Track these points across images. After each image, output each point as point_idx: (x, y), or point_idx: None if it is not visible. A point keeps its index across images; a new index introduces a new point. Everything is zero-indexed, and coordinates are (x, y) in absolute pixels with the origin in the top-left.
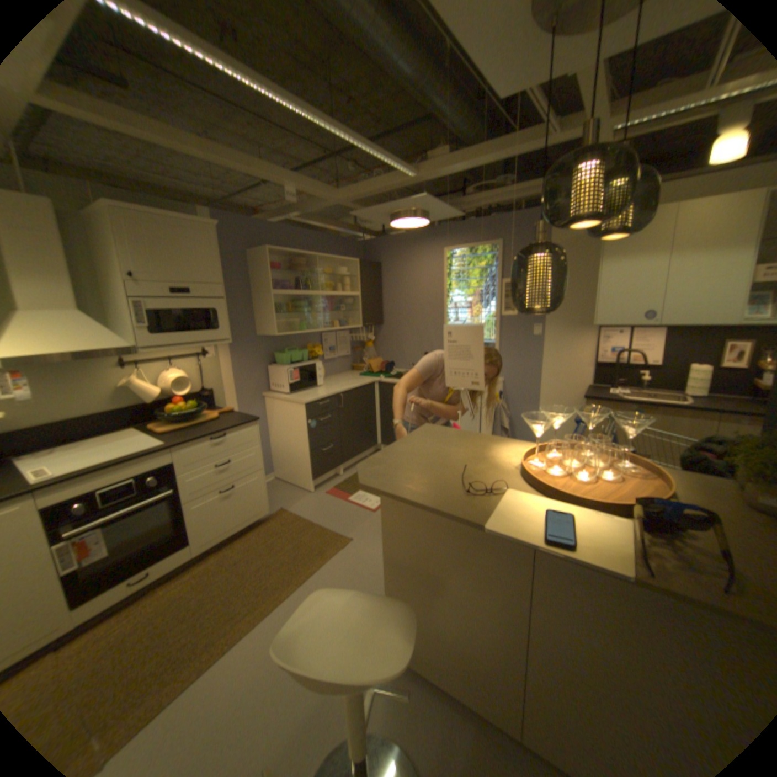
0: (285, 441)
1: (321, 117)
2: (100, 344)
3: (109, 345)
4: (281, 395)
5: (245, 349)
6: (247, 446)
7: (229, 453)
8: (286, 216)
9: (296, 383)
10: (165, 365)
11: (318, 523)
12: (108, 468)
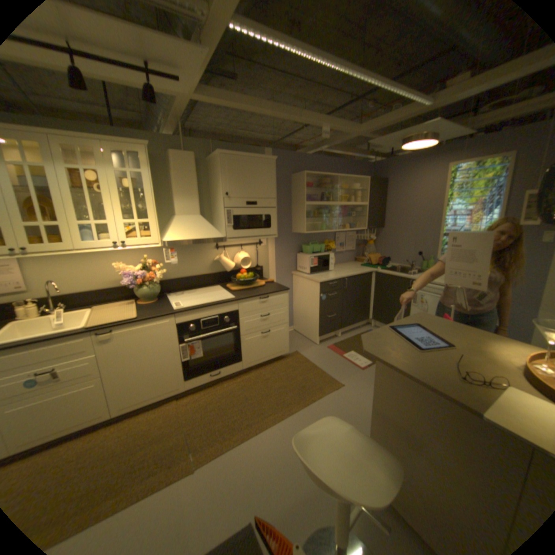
0: (303, 306)
1: (357, 71)
2: (208, 235)
3: (212, 236)
4: (303, 274)
5: (283, 241)
6: (280, 306)
7: (269, 309)
8: (319, 148)
9: (314, 267)
10: (238, 249)
11: (320, 367)
12: (206, 307)
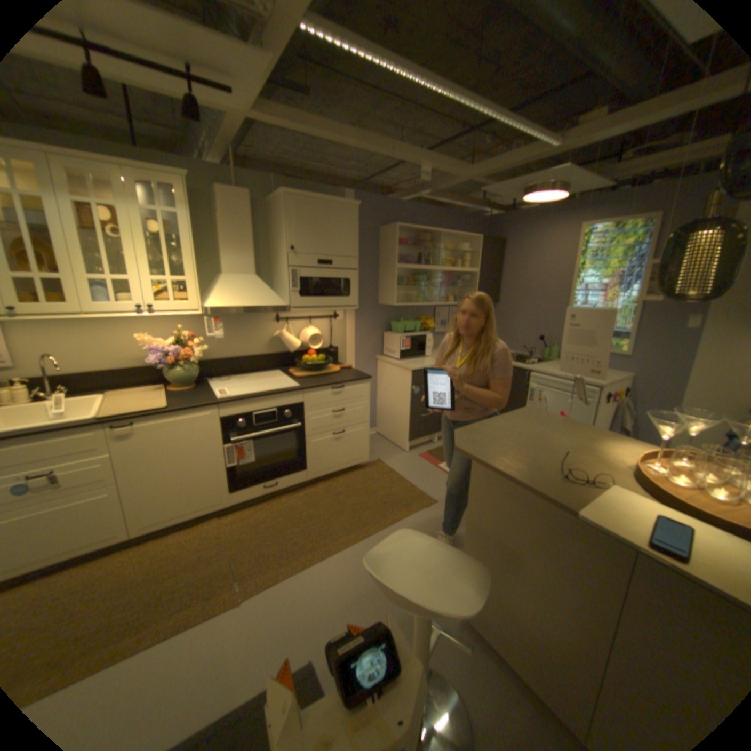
0: (389, 401)
1: (466, 96)
2: (266, 302)
3: (271, 304)
4: (391, 360)
5: (366, 315)
6: (358, 399)
7: (344, 402)
8: (417, 194)
9: (405, 351)
10: (305, 323)
11: (408, 479)
12: (261, 397)
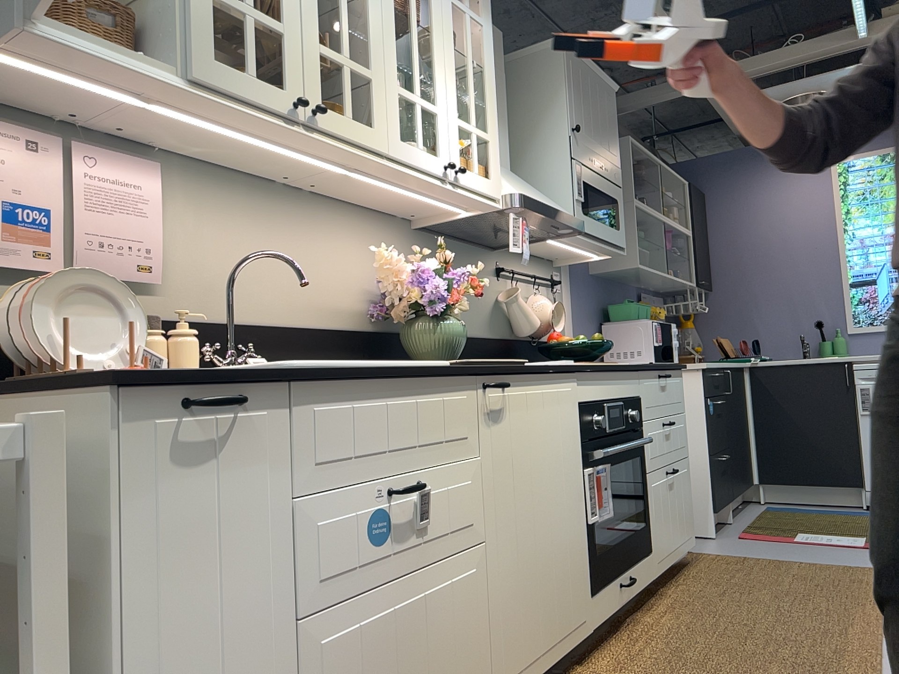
0: None
1: None
2: (561, 209)
3: (568, 213)
4: None
5: (583, 290)
6: (679, 407)
7: (670, 409)
8: None
9: (660, 348)
10: (527, 288)
11: (786, 559)
12: (613, 370)
